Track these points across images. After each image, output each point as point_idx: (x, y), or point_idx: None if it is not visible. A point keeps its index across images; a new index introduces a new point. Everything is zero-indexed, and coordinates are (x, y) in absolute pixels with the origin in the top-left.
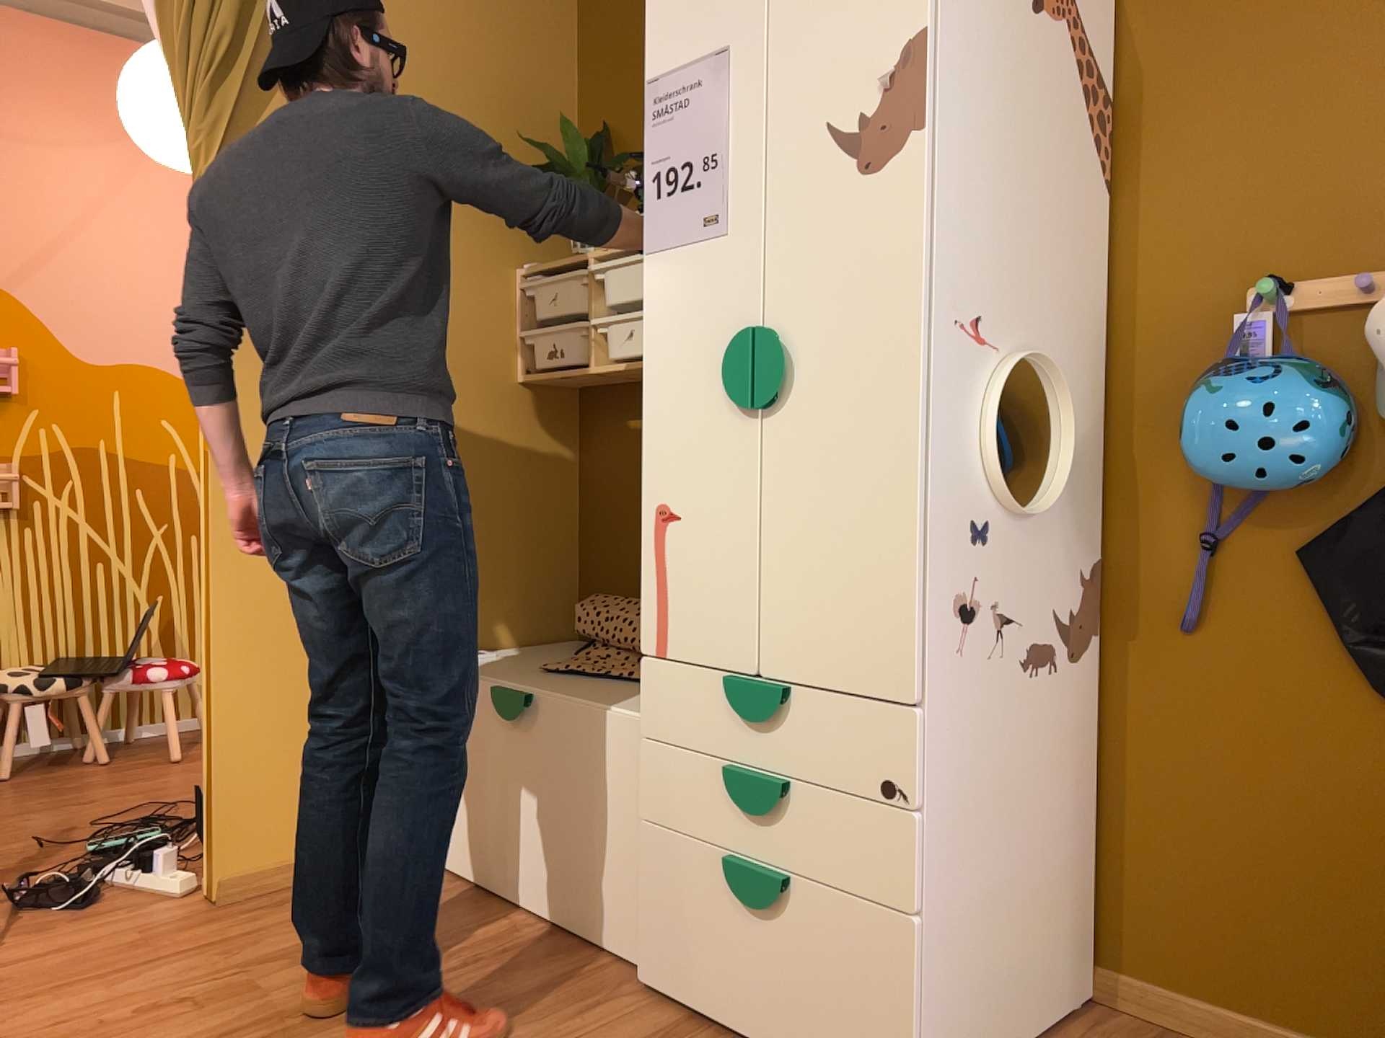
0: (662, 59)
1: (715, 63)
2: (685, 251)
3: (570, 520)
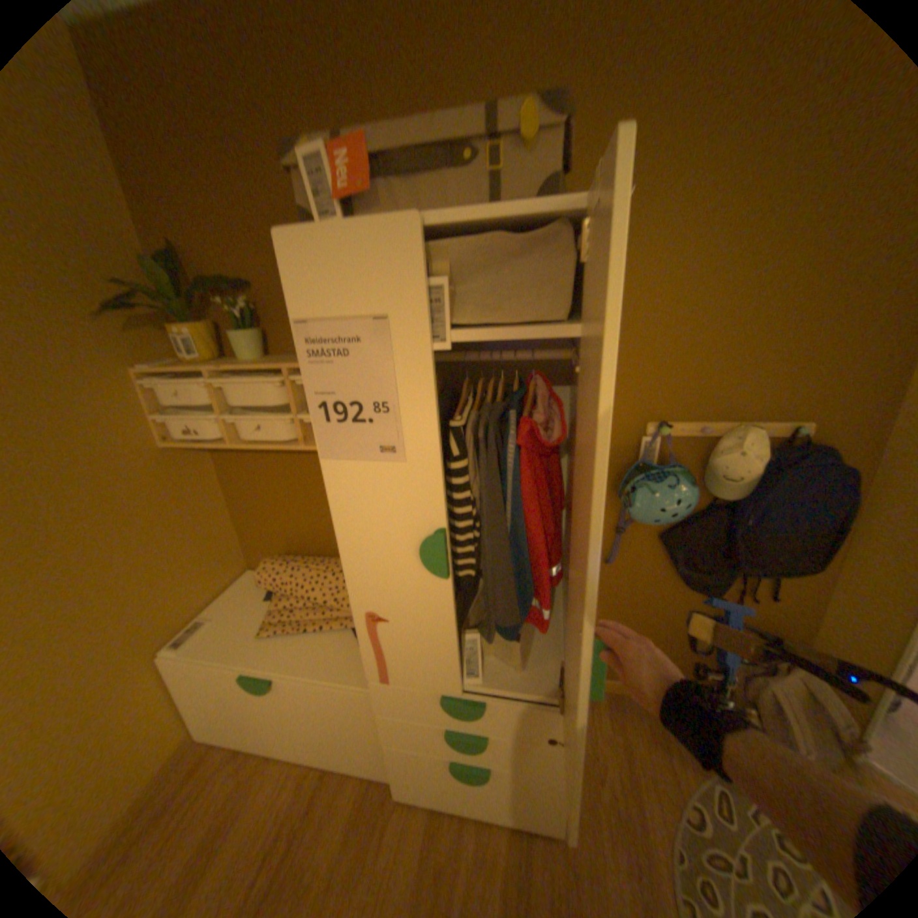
0: (306, 302)
1: (373, 325)
2: (364, 465)
3: (224, 510)
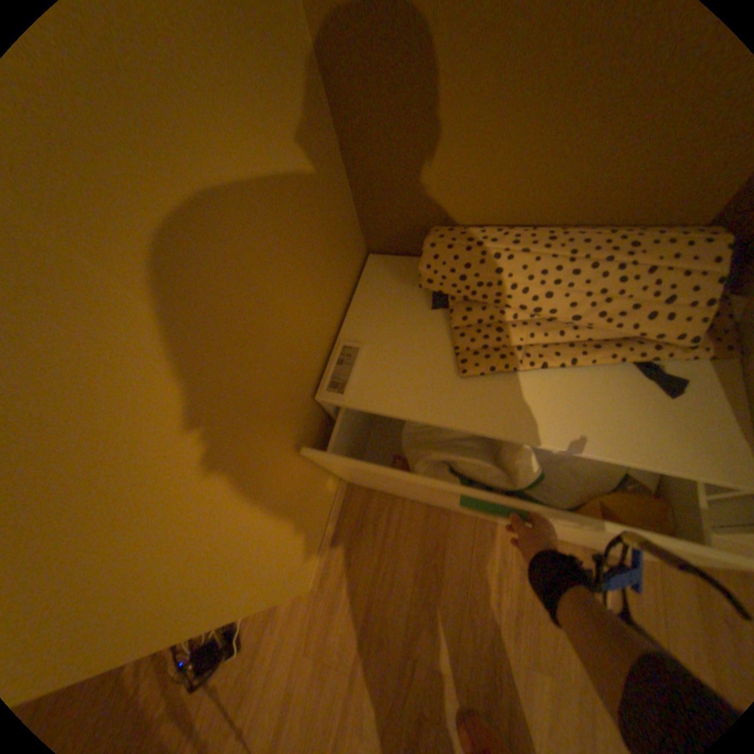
0: None
1: None
2: None
3: (331, 133)
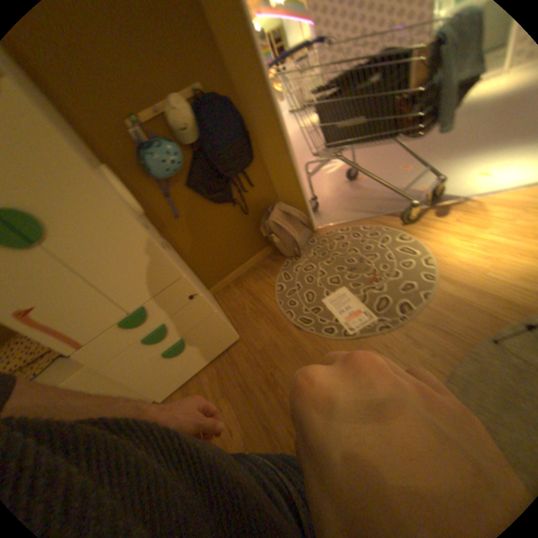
0: None
1: None
2: None
3: None
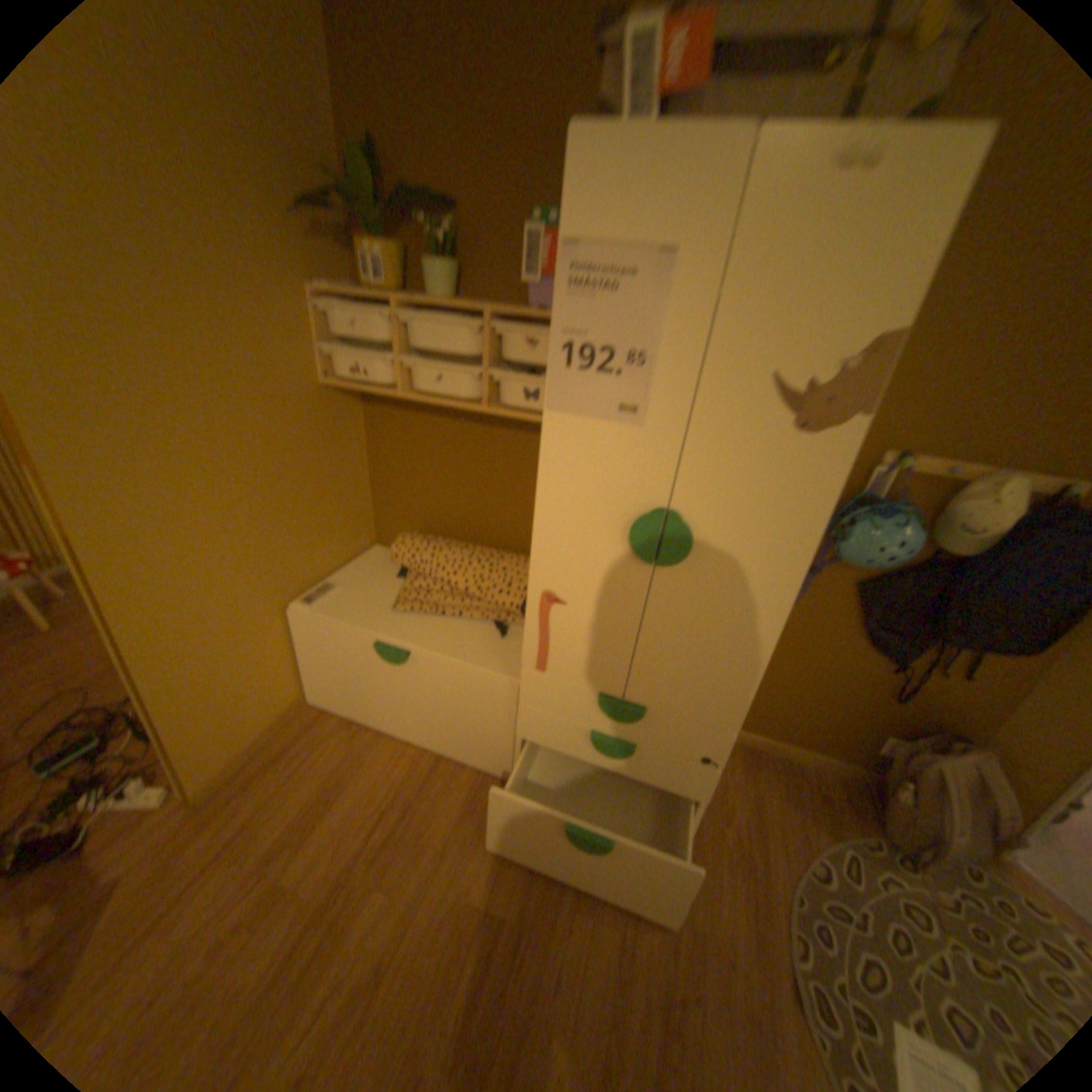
0: (586, 217)
1: (657, 256)
2: (594, 423)
3: (365, 471)
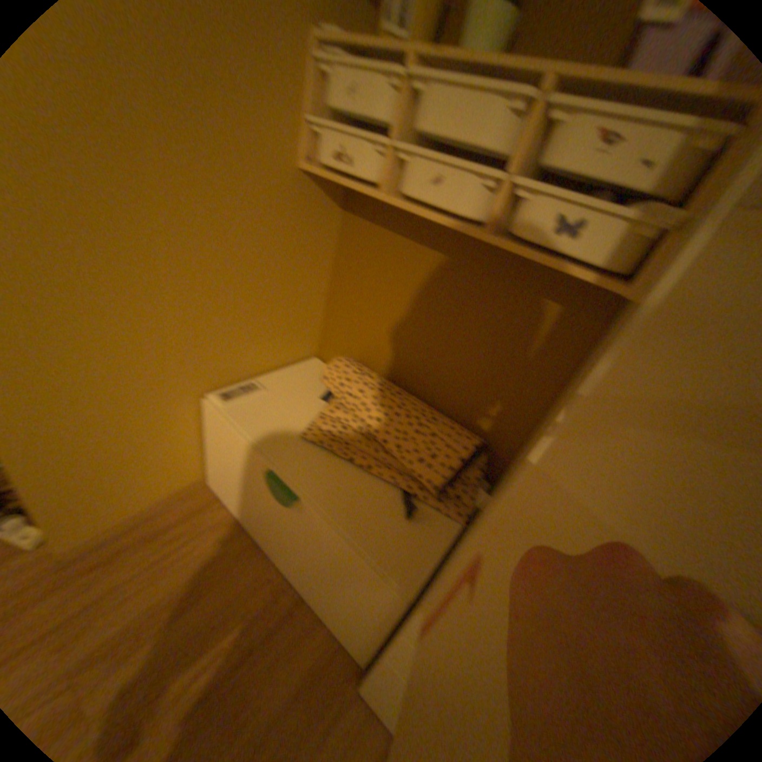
0: None
1: None
2: None
3: (324, 283)
